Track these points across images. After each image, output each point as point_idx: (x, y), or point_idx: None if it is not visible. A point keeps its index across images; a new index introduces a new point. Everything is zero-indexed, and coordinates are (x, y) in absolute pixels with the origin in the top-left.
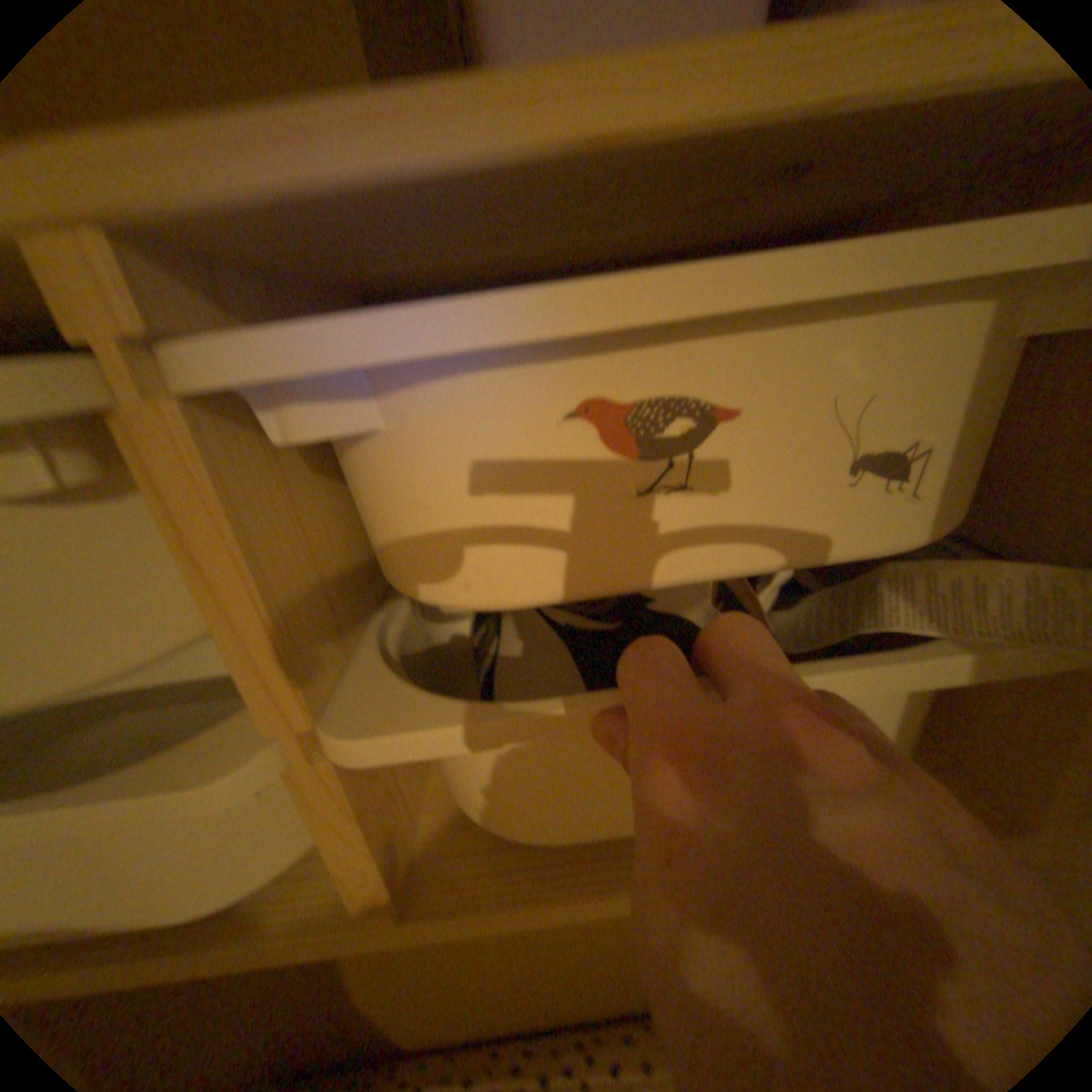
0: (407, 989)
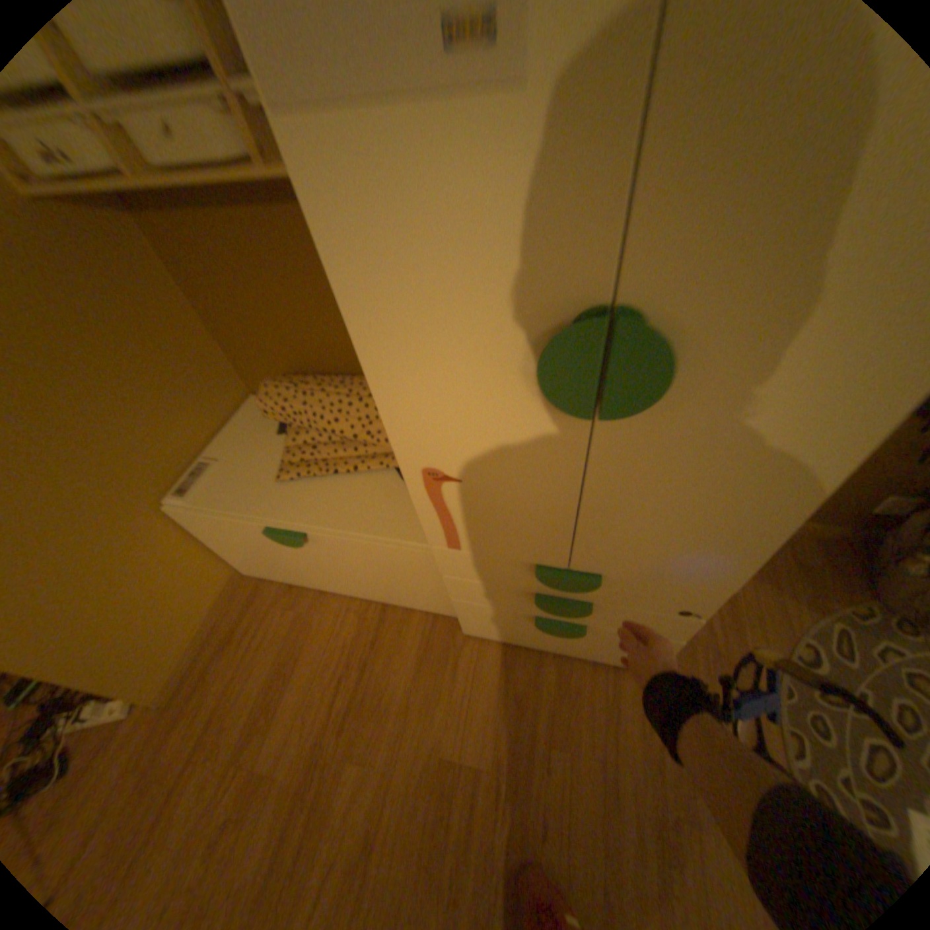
0: (334, 341)
